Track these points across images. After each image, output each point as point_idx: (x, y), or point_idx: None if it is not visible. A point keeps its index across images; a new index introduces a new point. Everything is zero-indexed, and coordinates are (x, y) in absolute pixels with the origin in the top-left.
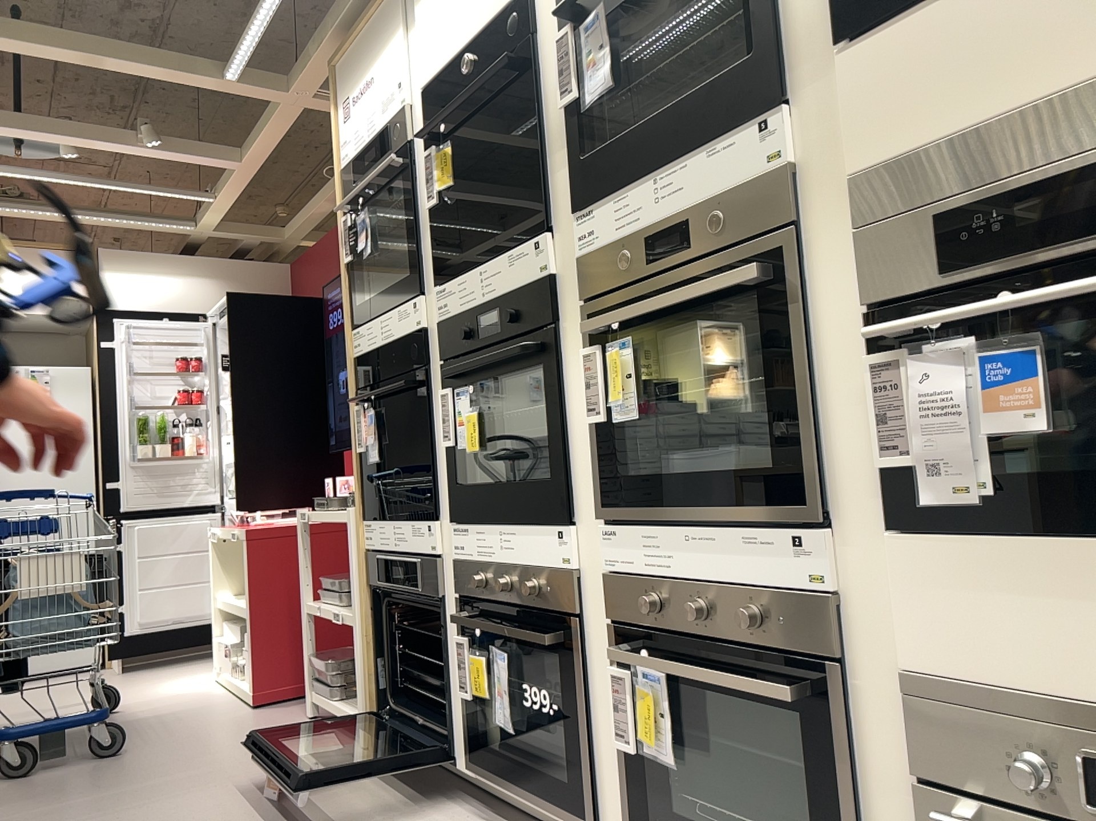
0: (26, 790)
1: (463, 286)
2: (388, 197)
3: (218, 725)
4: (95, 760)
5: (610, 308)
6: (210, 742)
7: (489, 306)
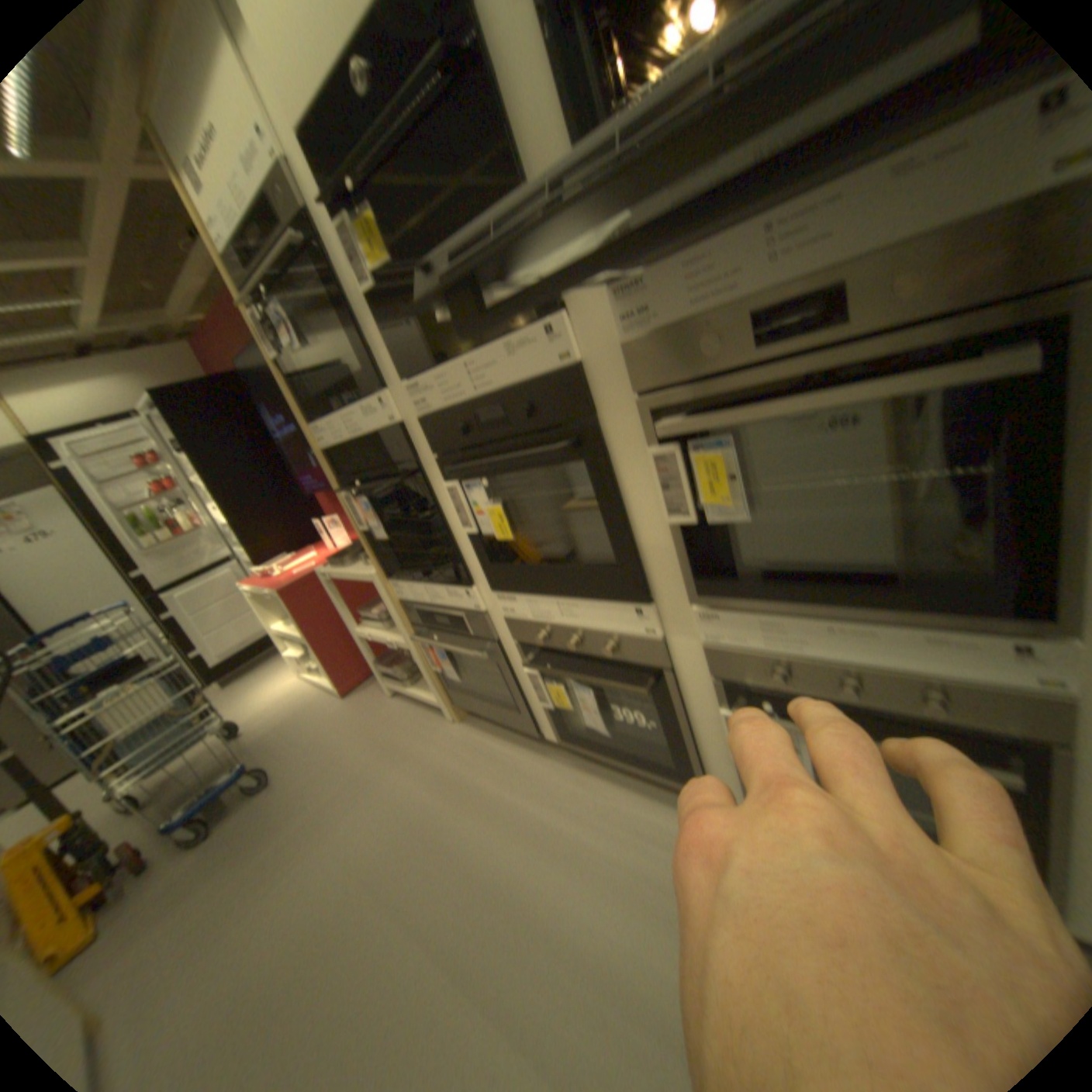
0: (213, 857)
1: (447, 382)
2: (294, 280)
3: (326, 728)
4: (251, 800)
5: (691, 402)
6: (331, 750)
7: (492, 402)
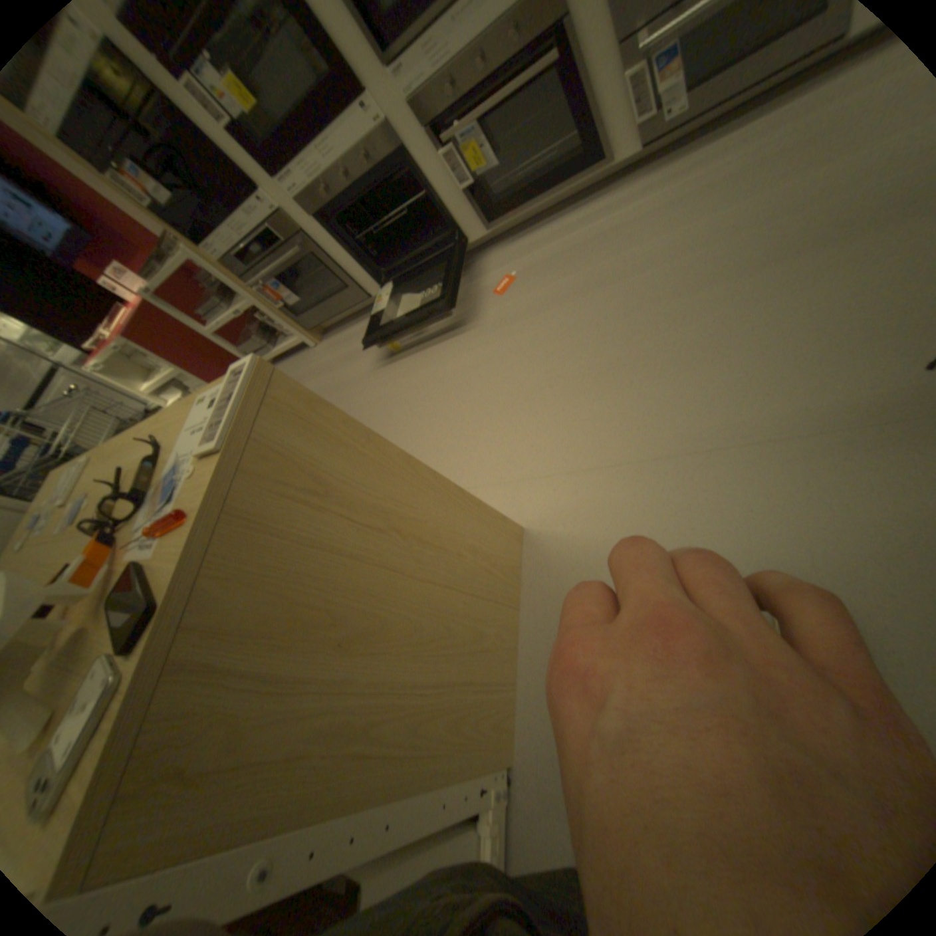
0: None
1: None
2: None
3: None
4: None
5: None
6: None
7: None
